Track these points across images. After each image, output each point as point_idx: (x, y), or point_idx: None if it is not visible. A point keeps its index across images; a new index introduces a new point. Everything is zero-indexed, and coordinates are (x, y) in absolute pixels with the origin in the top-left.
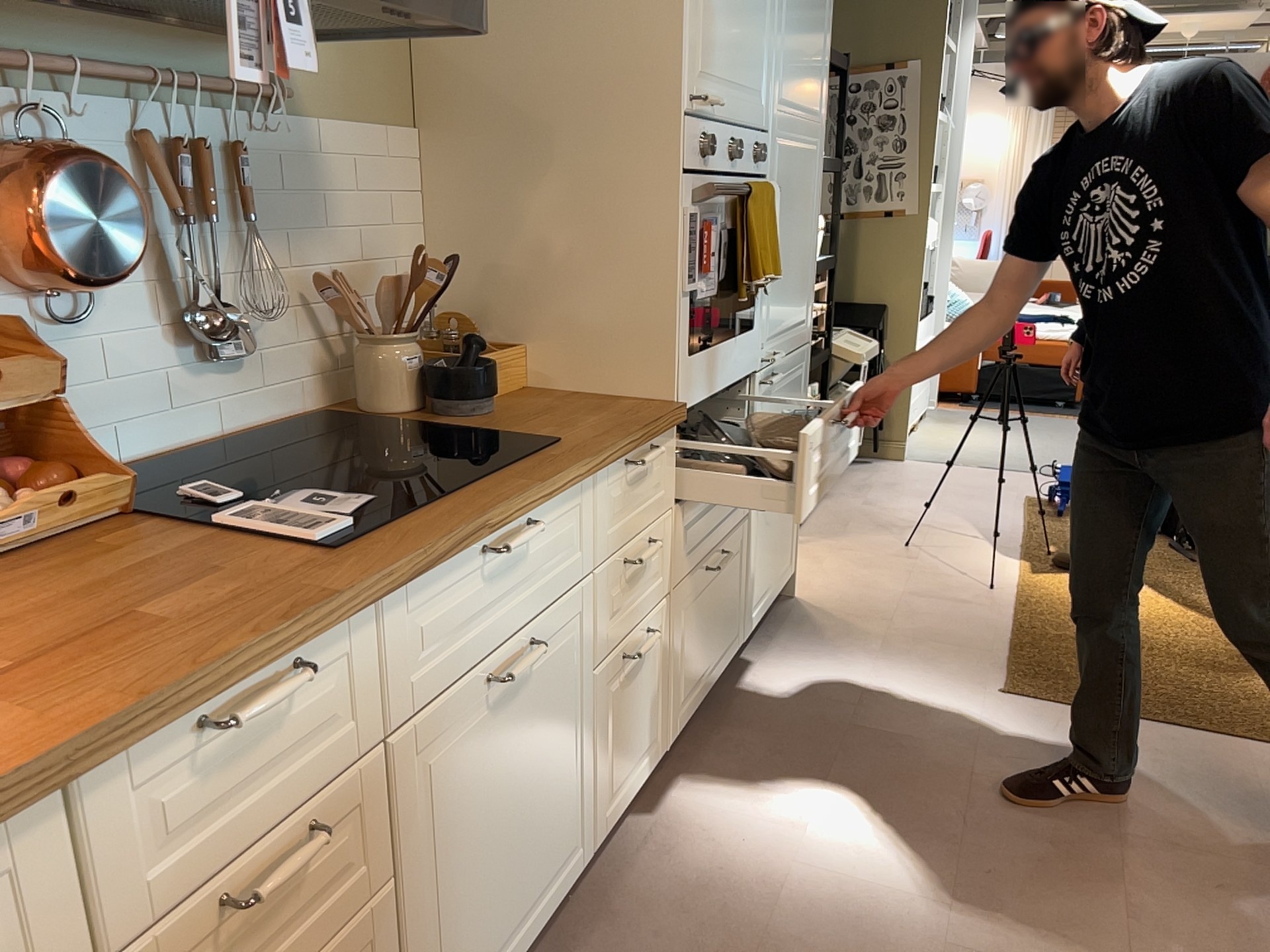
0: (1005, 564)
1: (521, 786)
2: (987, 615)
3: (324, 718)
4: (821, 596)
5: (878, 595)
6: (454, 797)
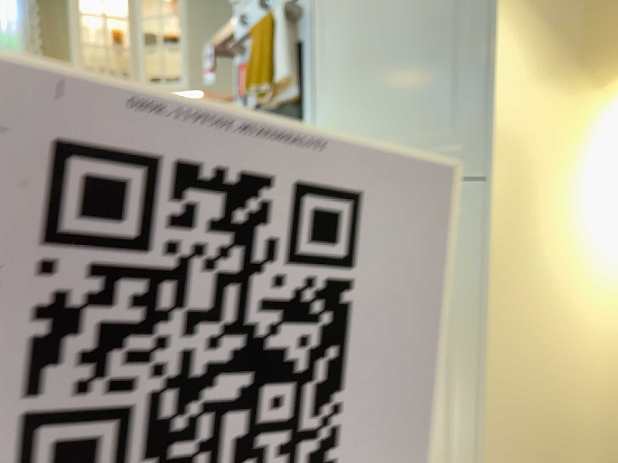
0: None
1: None
2: None
3: None
4: None
5: None
6: None
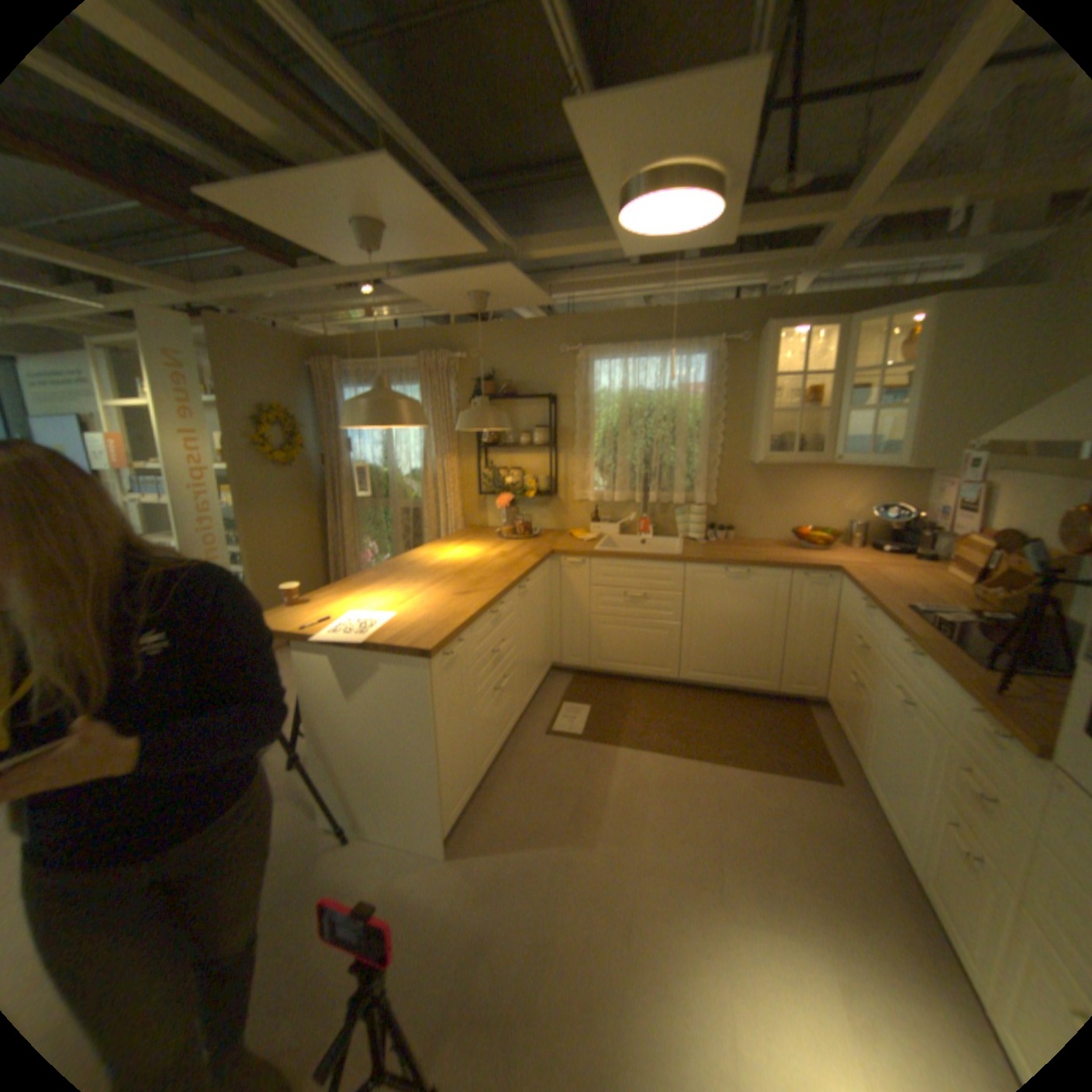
0: None
1: (902, 756)
2: None
3: (876, 629)
4: None
5: None
6: (888, 708)
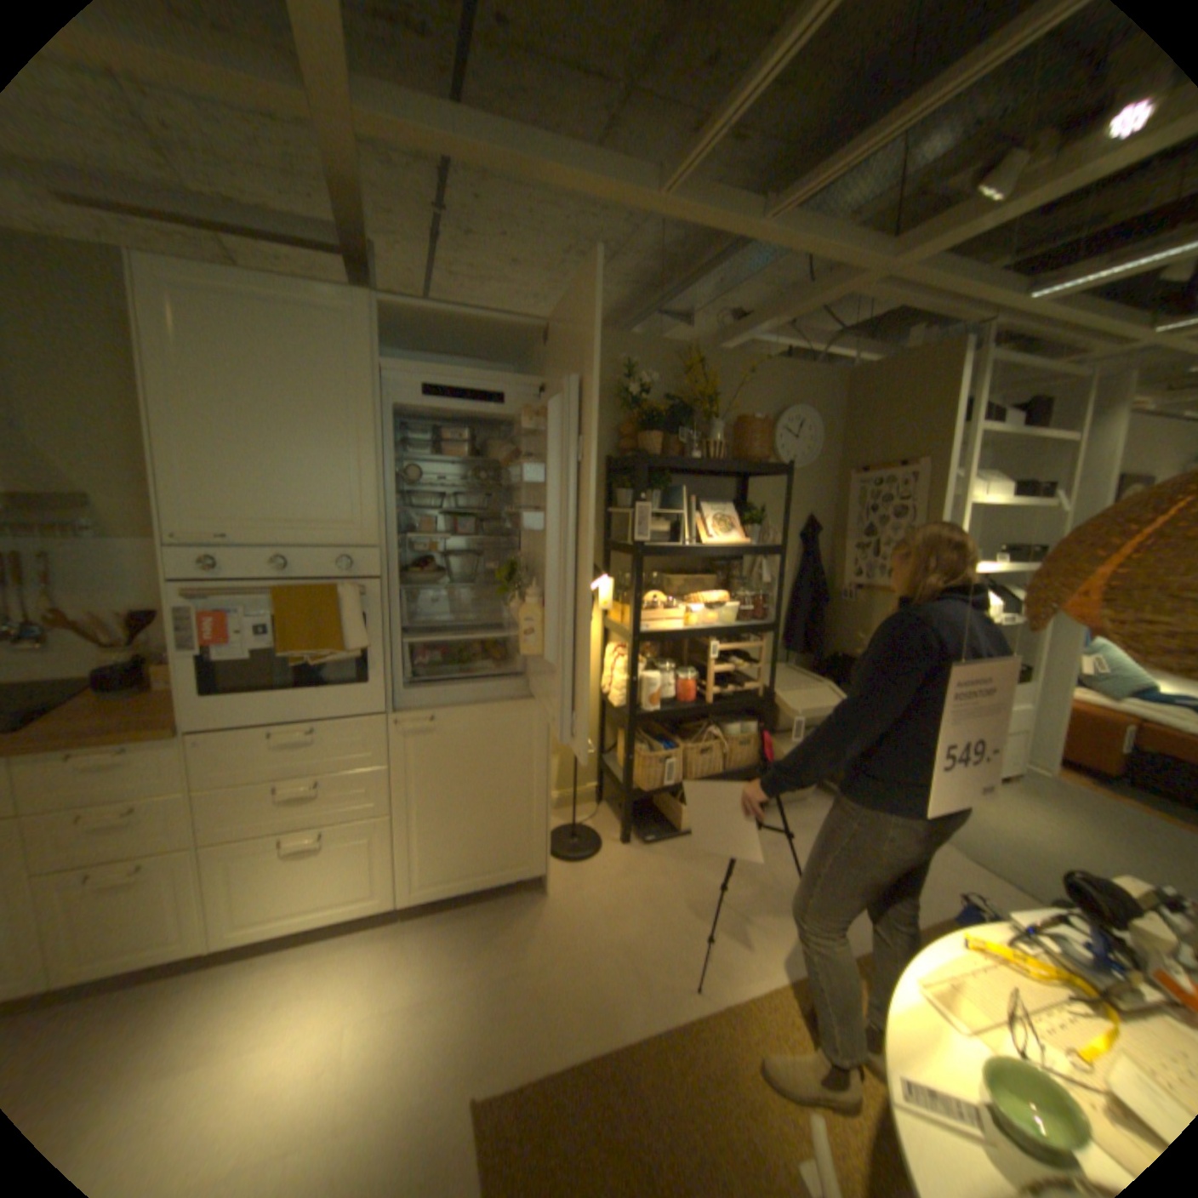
0: (770, 979)
1: None
2: (635, 1019)
3: None
4: (563, 906)
5: (600, 933)
6: None
